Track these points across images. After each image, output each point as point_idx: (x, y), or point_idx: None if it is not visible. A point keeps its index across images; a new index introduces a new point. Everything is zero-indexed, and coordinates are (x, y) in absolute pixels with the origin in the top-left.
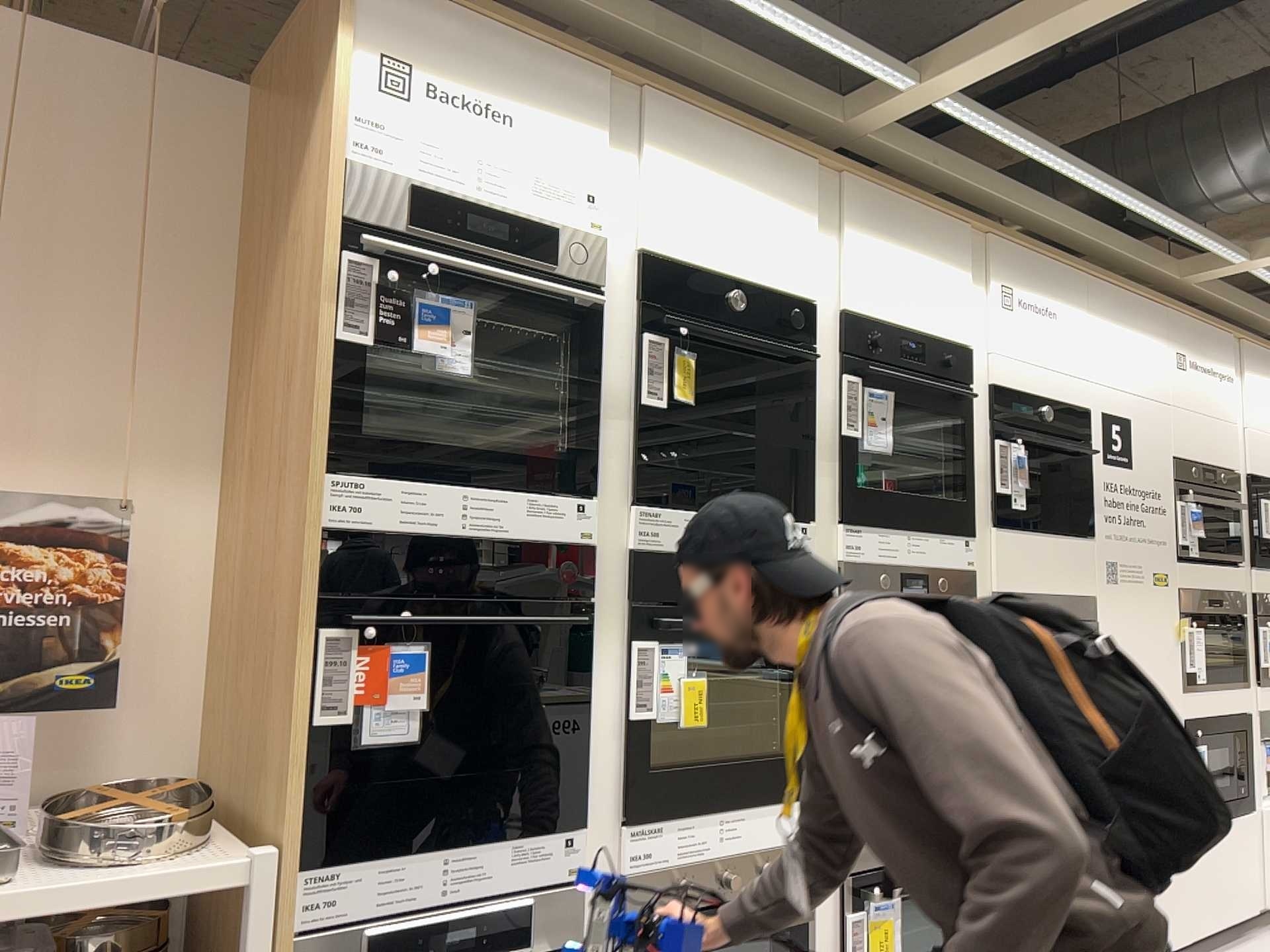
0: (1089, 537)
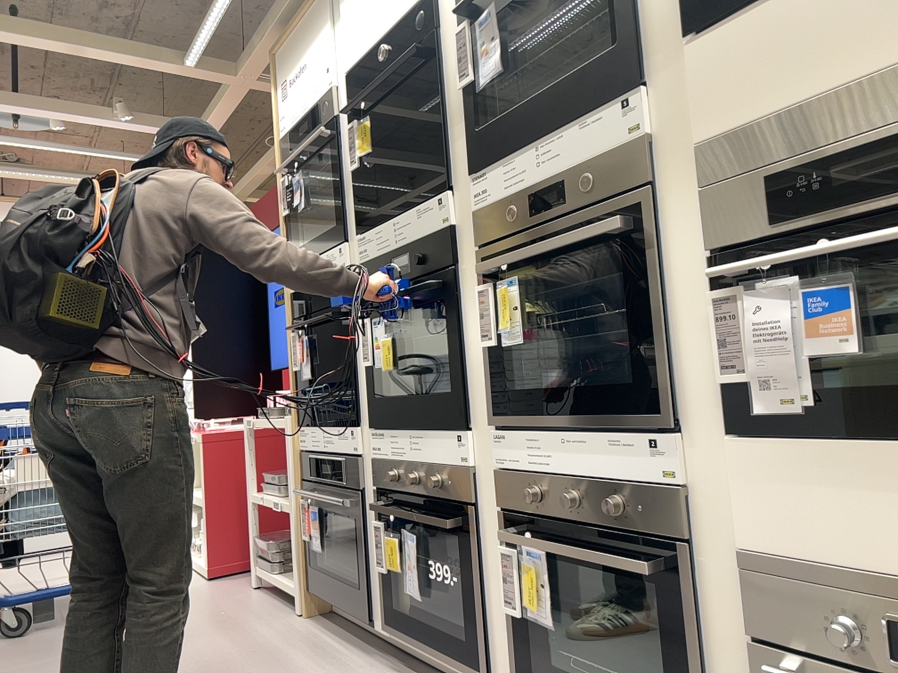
0: None
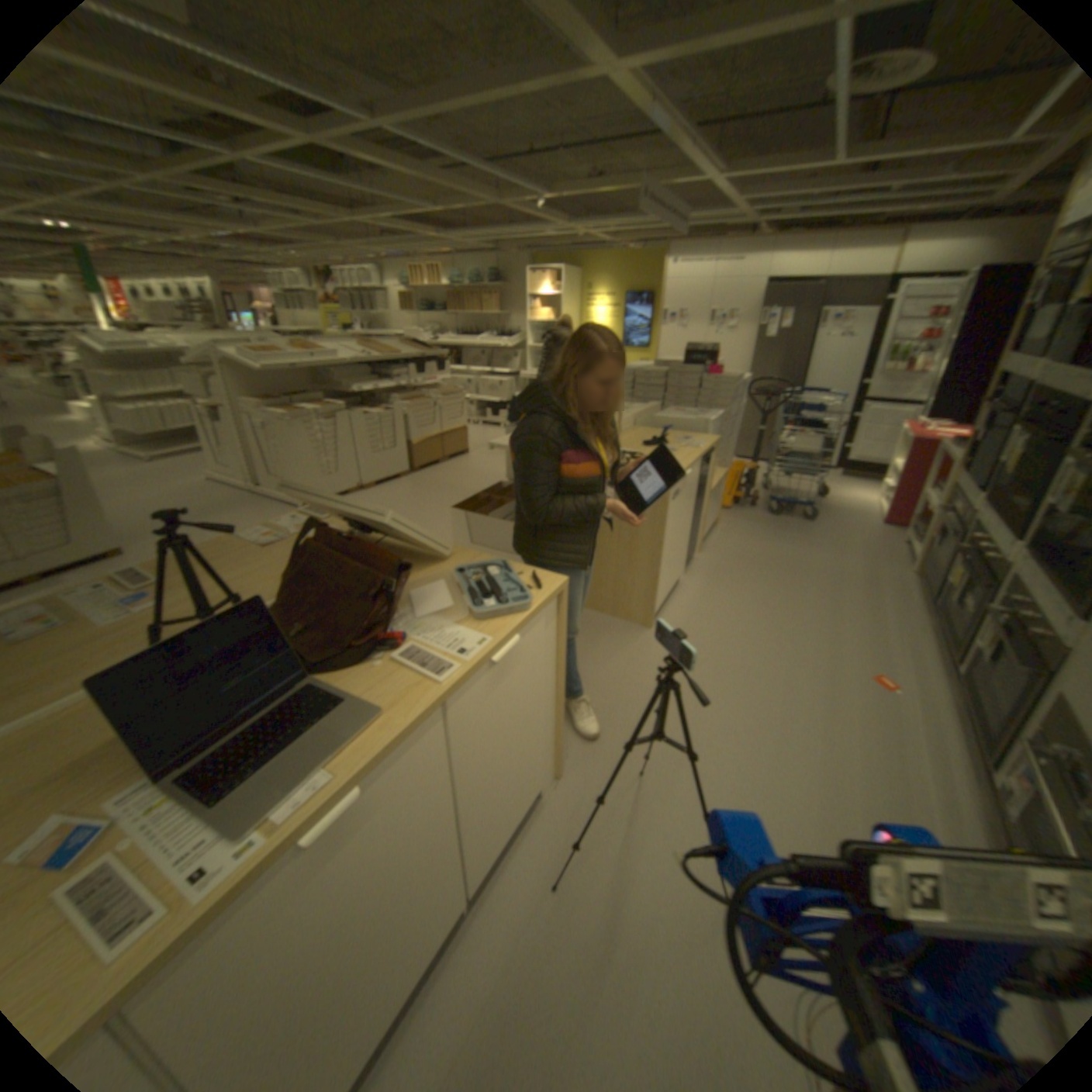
0: None
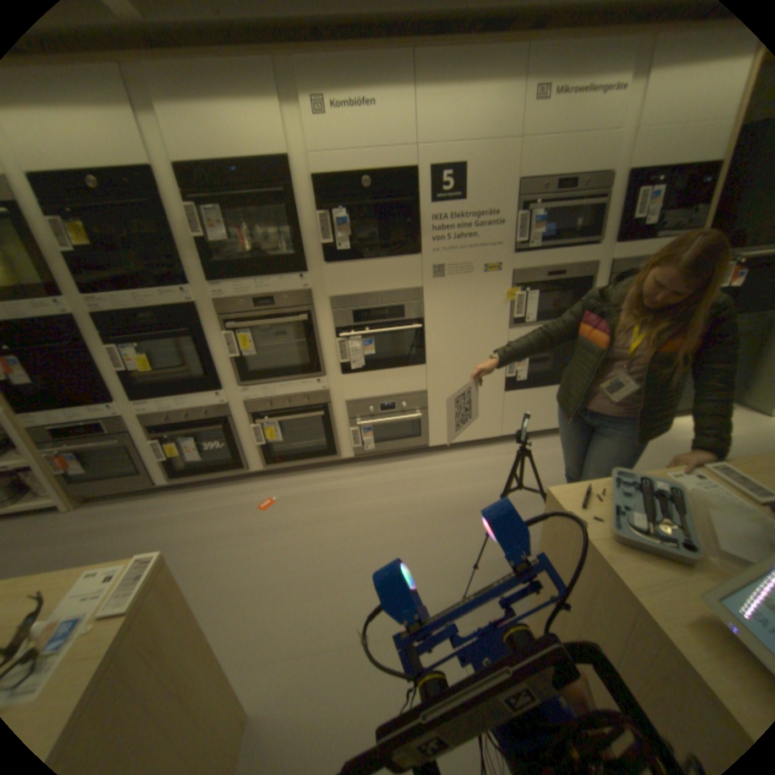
0: (421, 253)
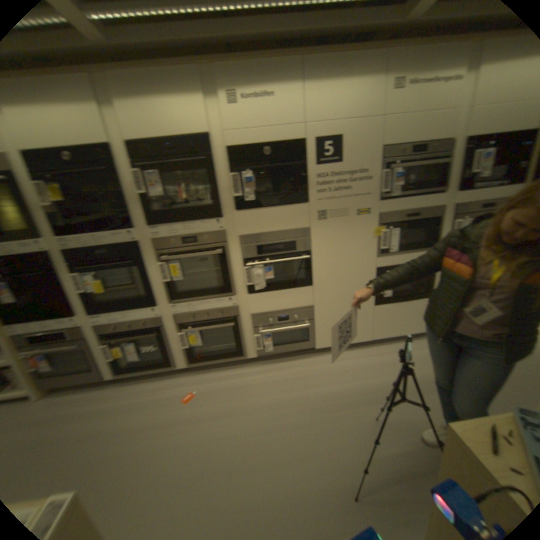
0: (307, 202)
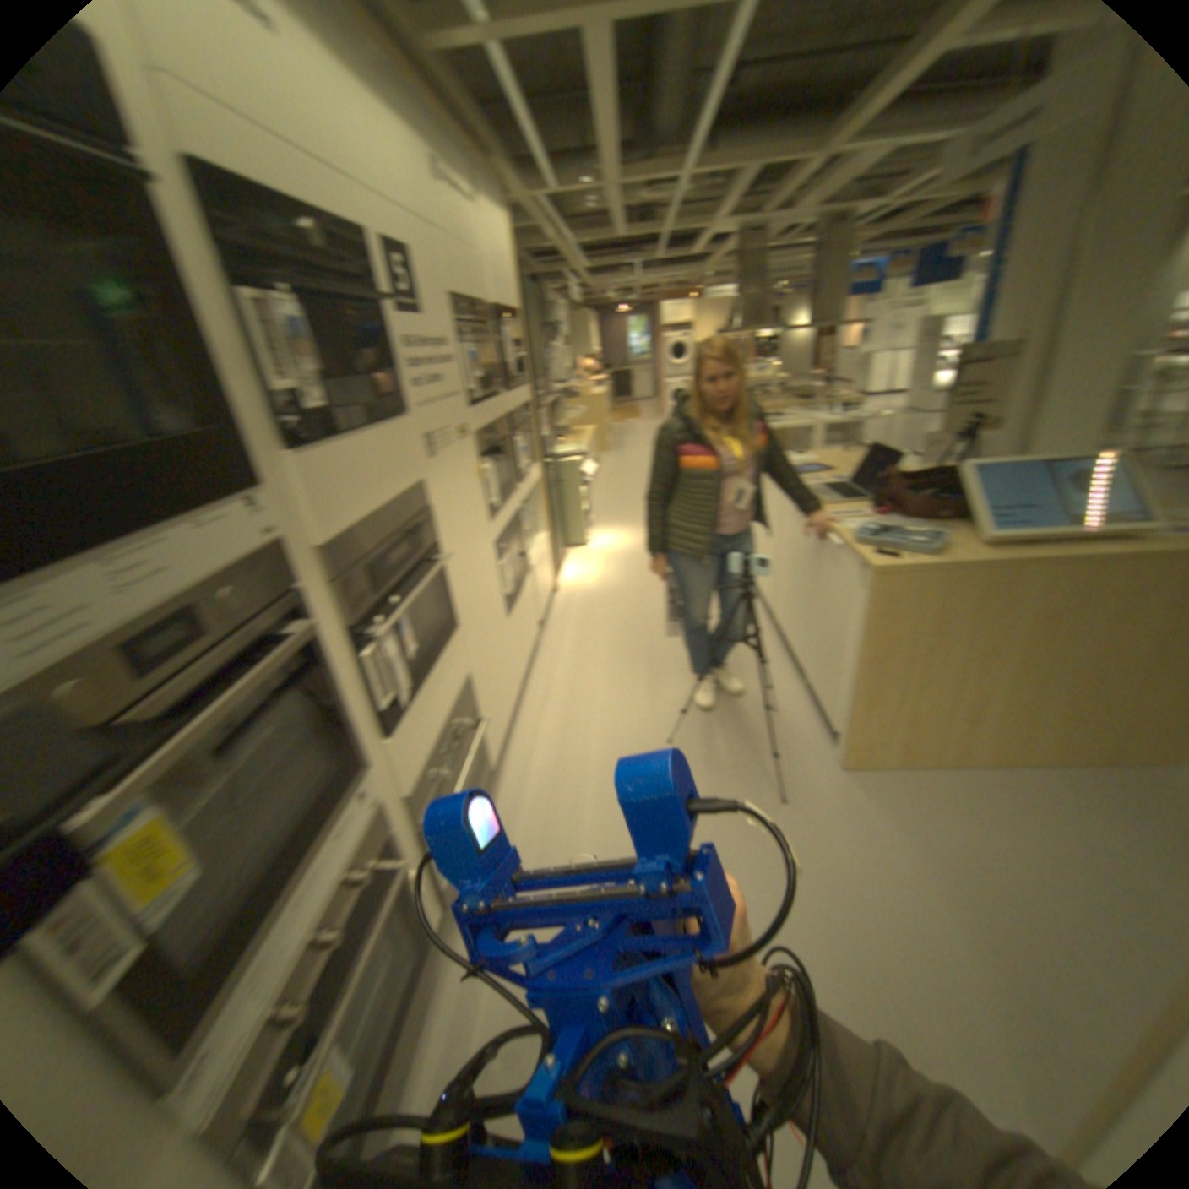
0: (409, 412)
